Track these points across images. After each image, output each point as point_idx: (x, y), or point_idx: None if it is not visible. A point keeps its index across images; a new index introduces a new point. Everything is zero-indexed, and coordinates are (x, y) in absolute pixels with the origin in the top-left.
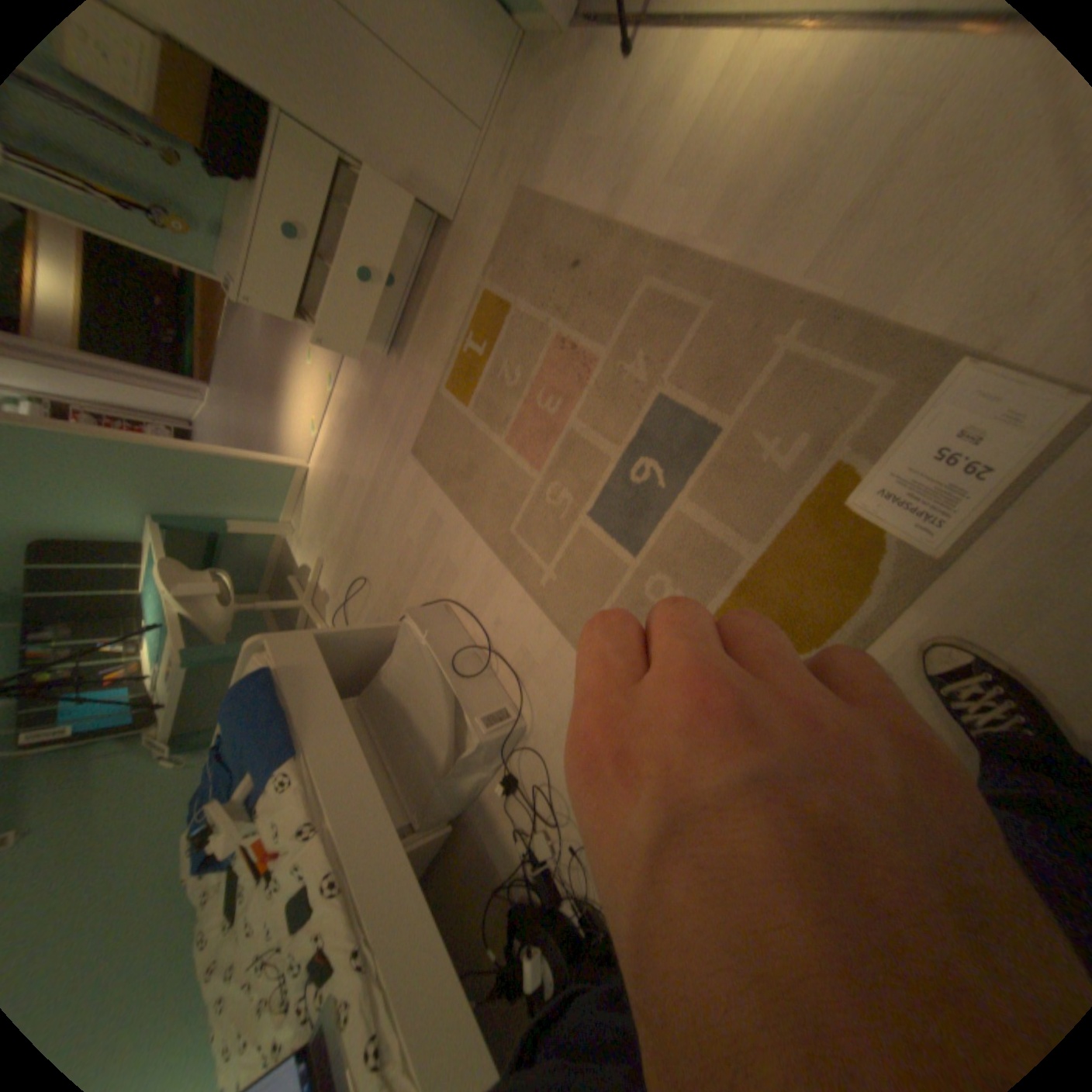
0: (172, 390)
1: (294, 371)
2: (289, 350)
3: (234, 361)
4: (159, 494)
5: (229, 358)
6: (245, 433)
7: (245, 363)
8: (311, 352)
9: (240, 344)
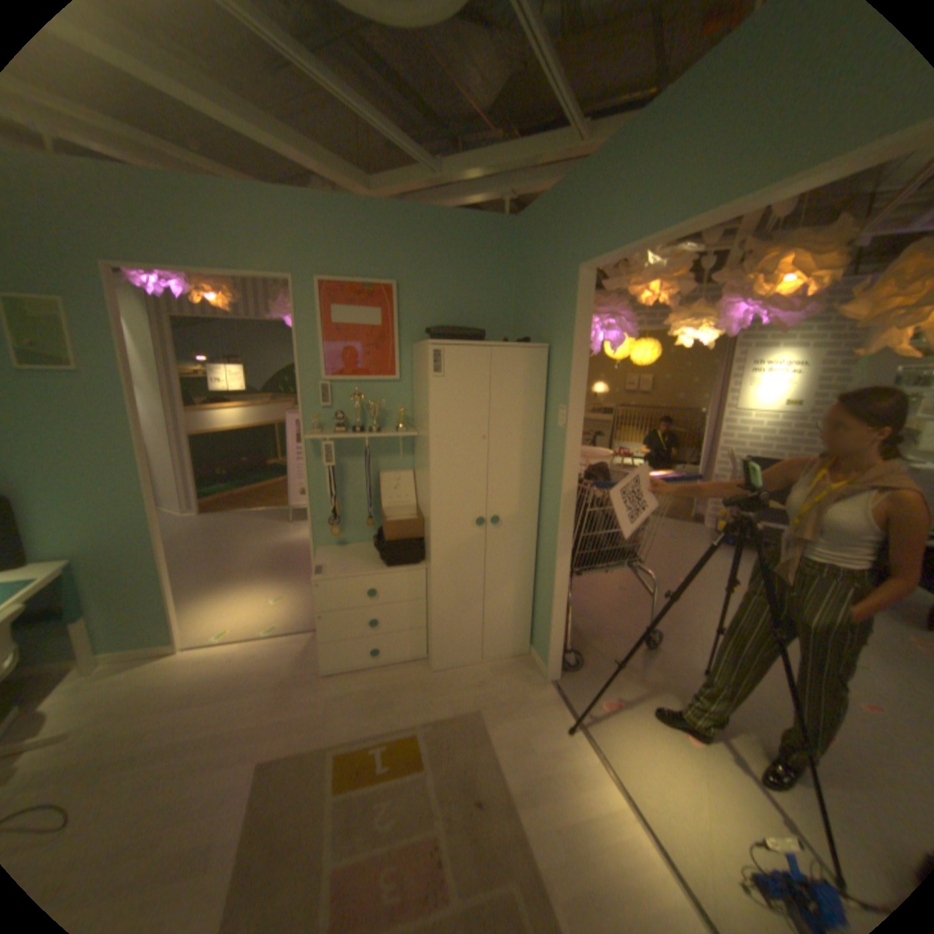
0: (179, 497)
1: (255, 596)
2: (269, 583)
3: (230, 536)
4: (96, 566)
5: (231, 530)
6: (172, 571)
7: (235, 547)
8: (279, 605)
9: (247, 537)
